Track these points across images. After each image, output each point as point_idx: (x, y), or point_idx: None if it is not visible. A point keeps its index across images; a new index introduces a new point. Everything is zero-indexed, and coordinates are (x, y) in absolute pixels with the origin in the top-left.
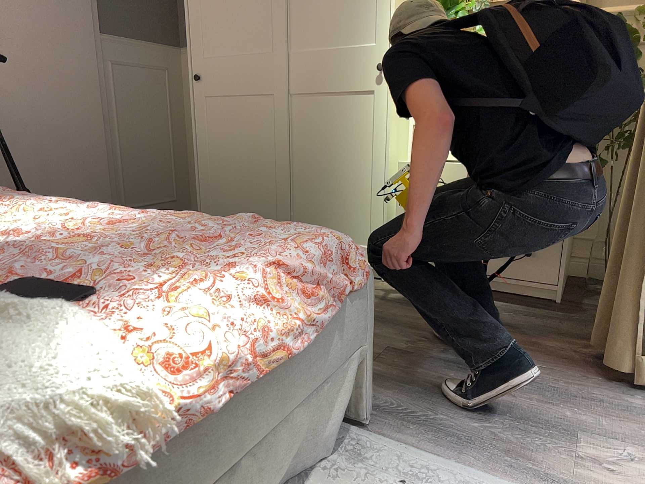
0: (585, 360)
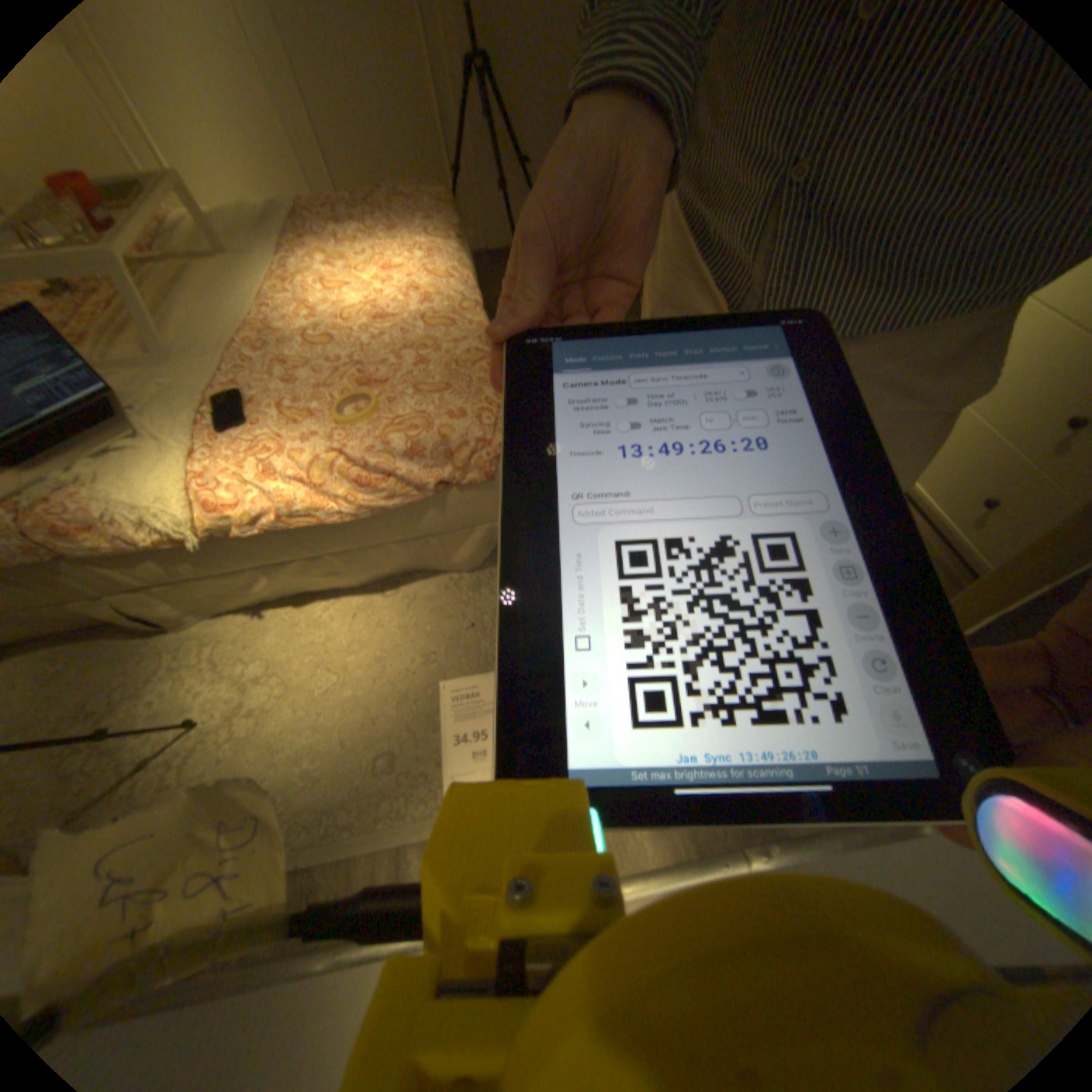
0: None
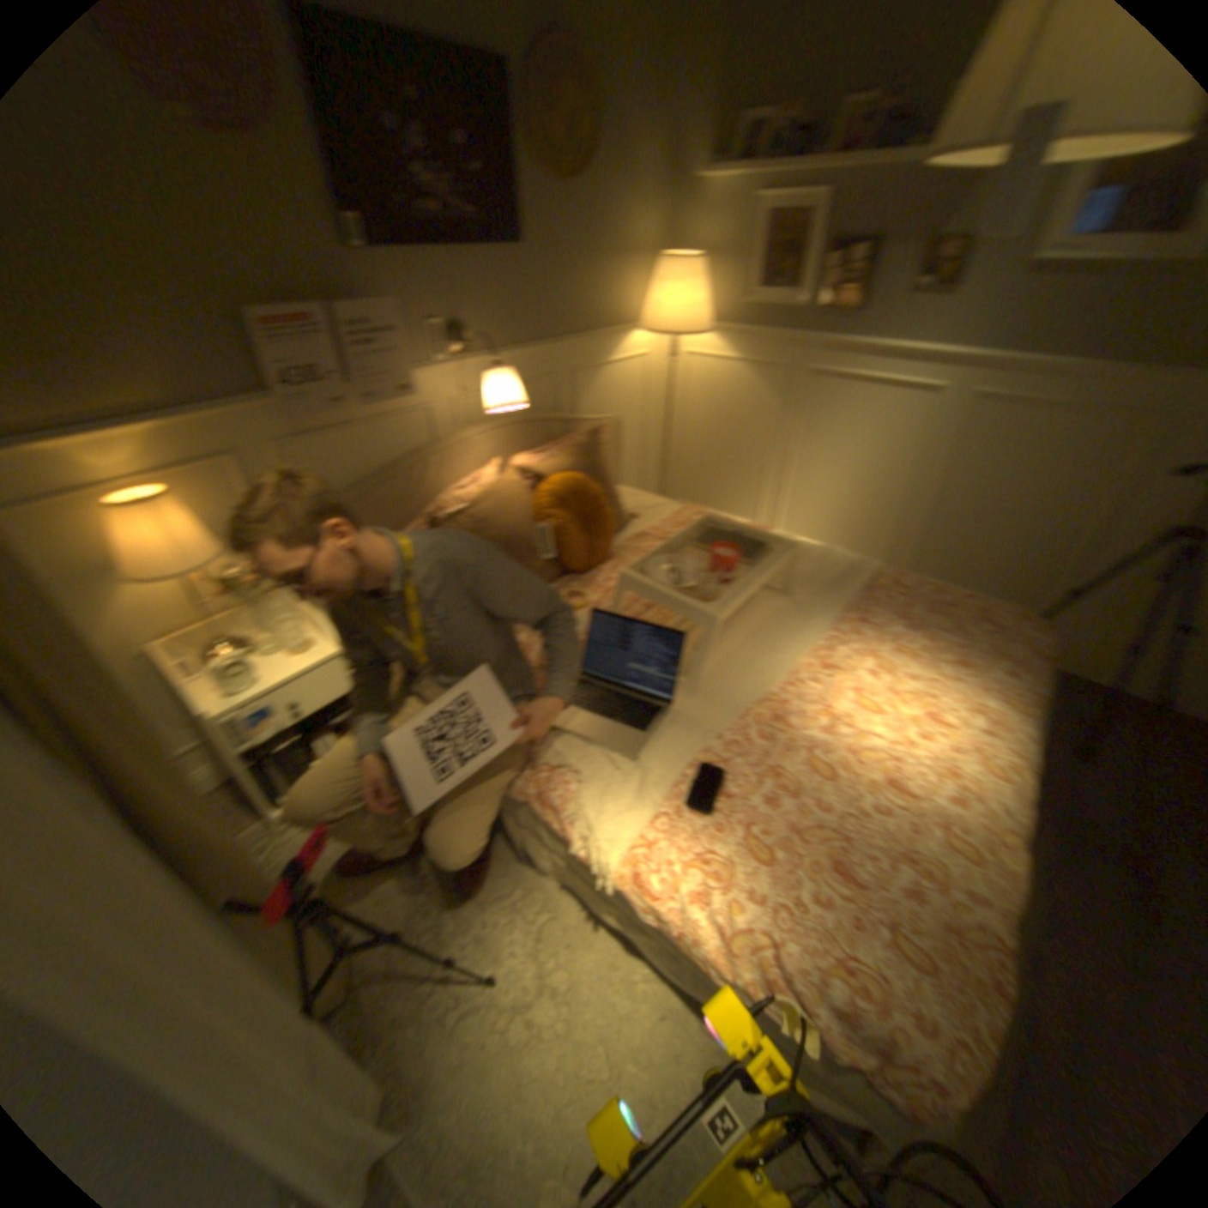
0: None
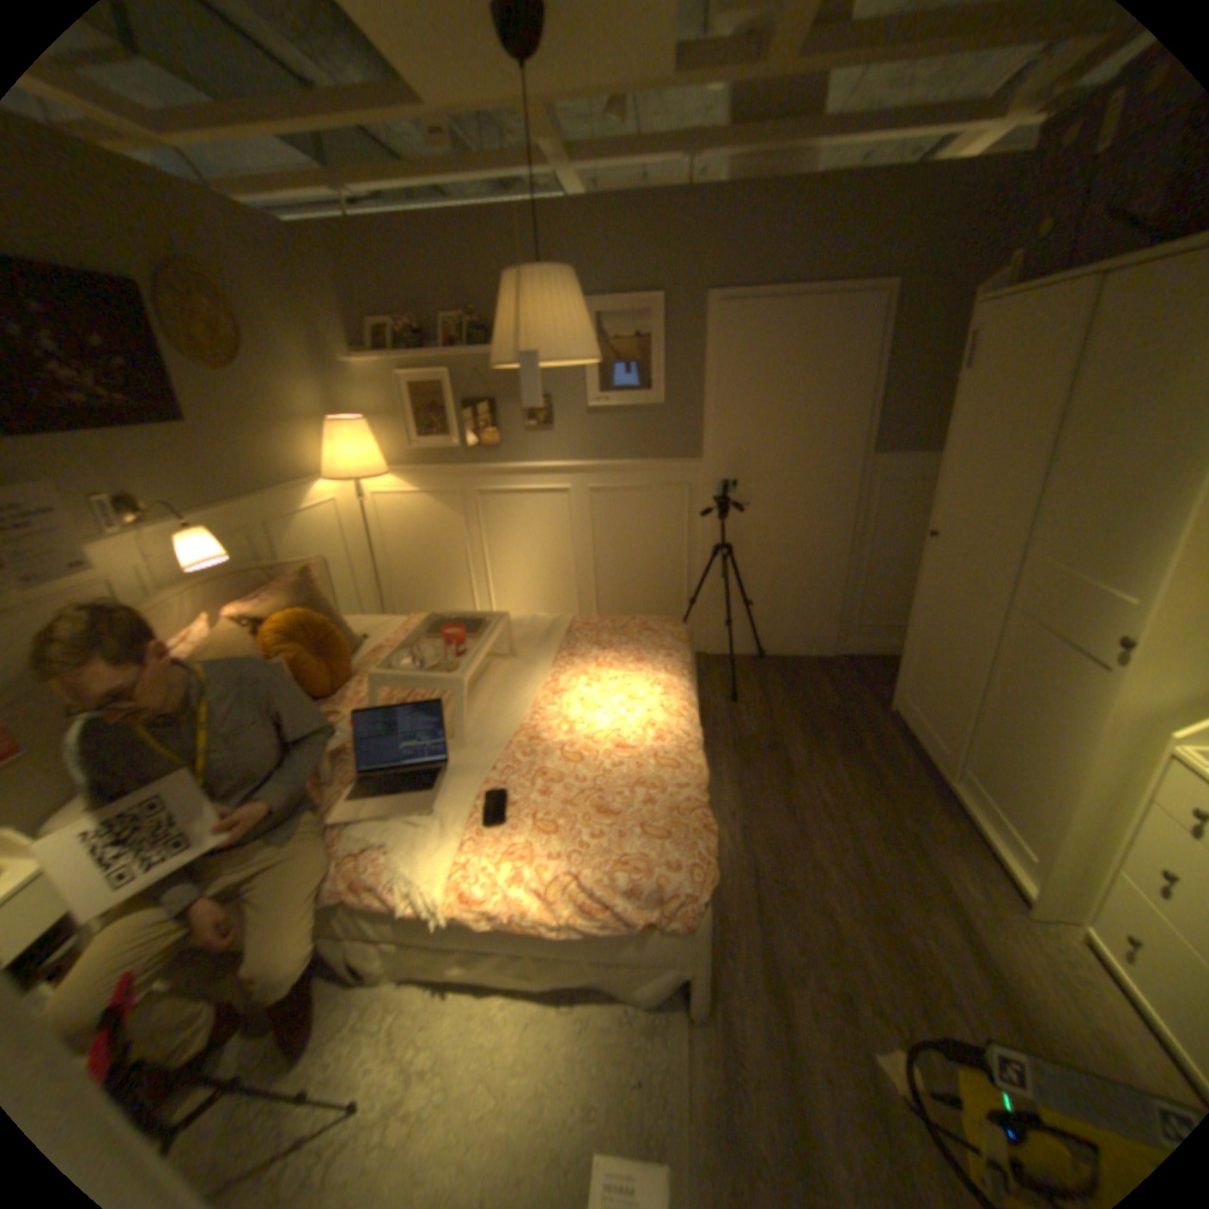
0: None
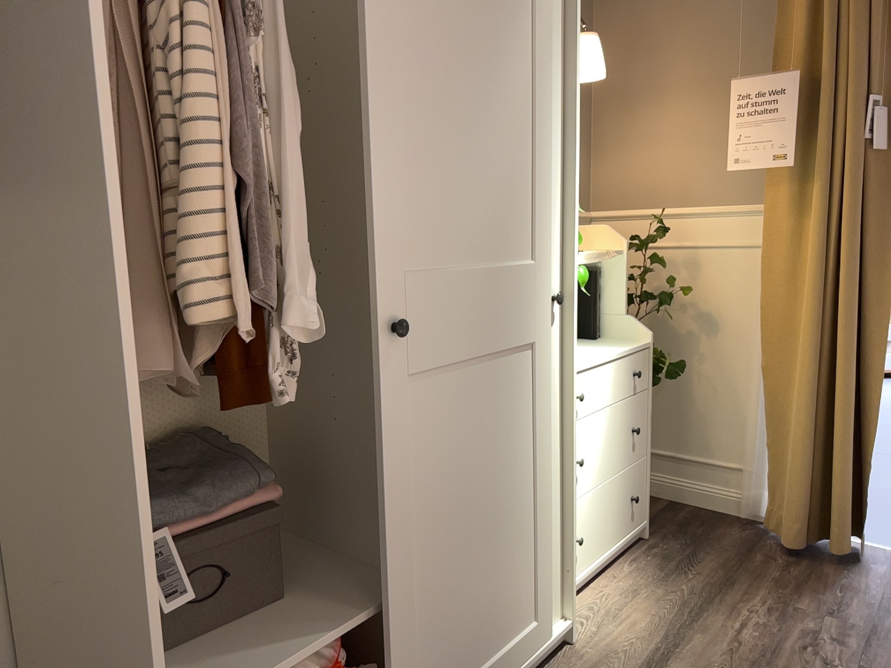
0: (797, 566)
